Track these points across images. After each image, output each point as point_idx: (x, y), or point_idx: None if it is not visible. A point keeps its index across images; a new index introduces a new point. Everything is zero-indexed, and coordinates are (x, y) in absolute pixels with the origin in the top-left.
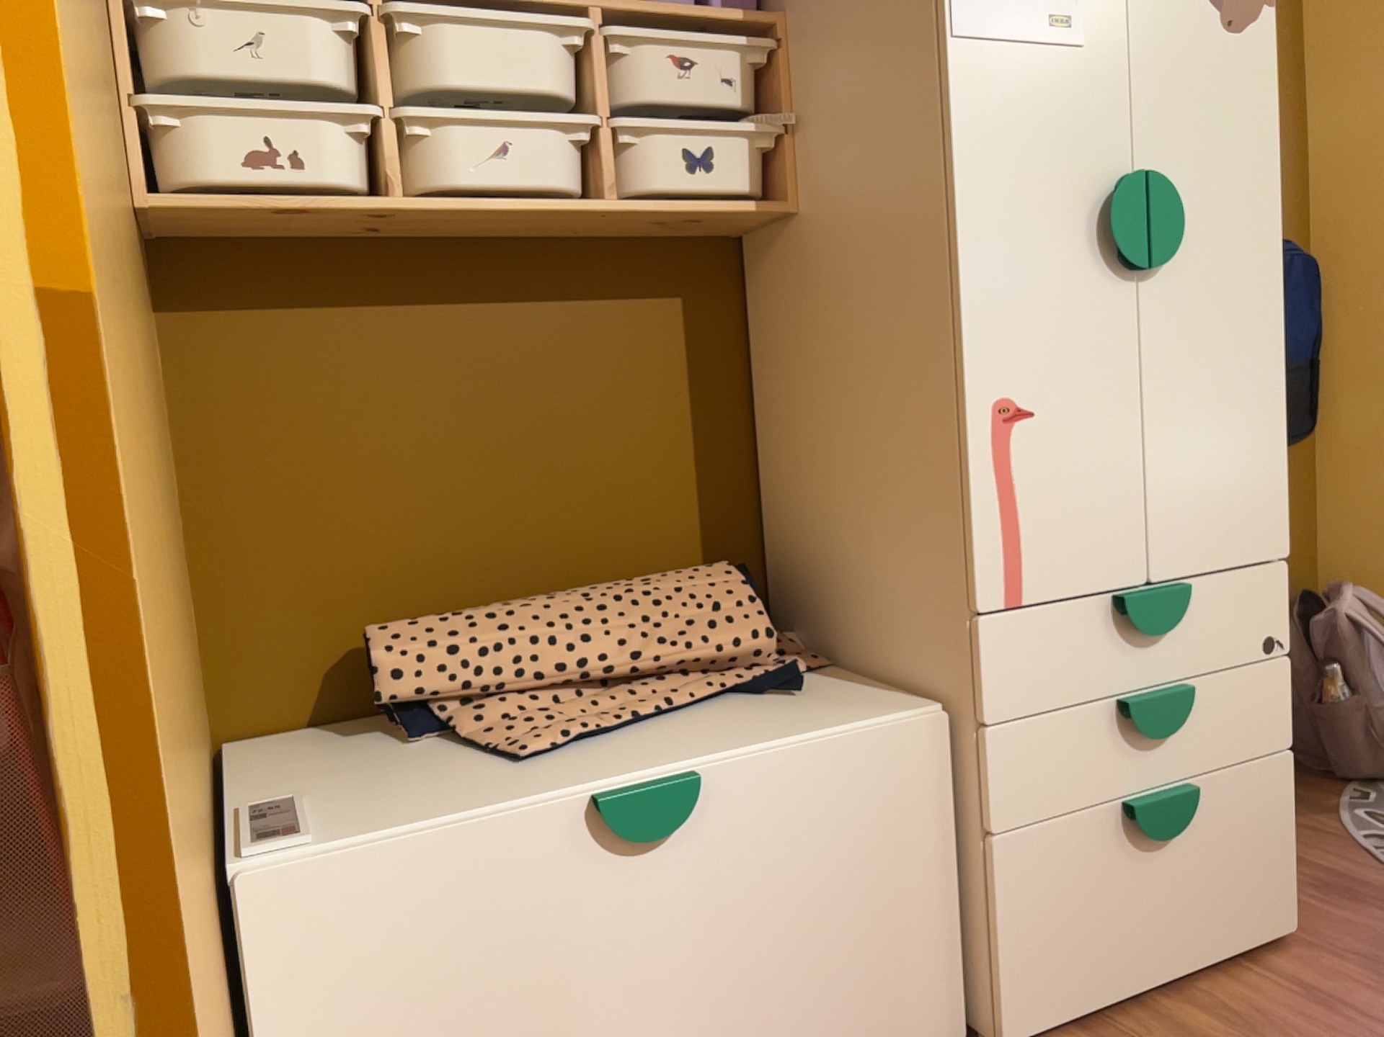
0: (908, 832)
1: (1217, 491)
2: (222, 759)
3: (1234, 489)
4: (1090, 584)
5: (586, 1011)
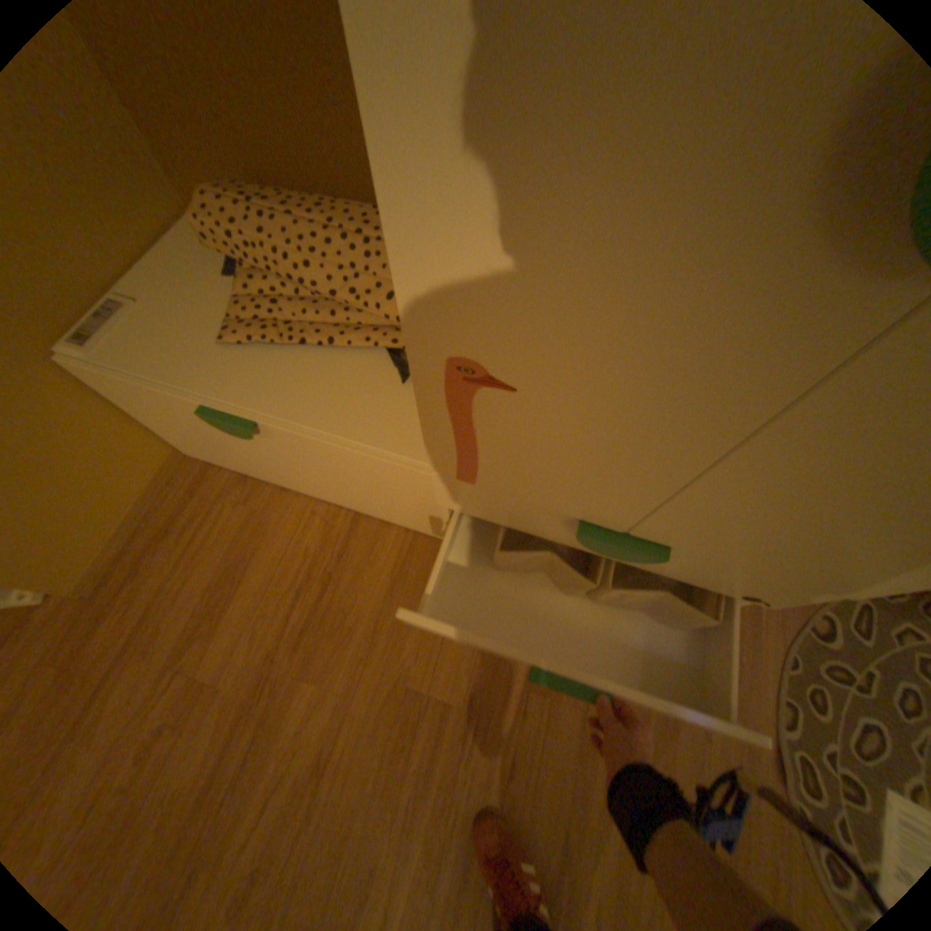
0: (405, 491)
1: (789, 540)
2: (166, 230)
3: (824, 550)
4: (551, 503)
5: (247, 454)
